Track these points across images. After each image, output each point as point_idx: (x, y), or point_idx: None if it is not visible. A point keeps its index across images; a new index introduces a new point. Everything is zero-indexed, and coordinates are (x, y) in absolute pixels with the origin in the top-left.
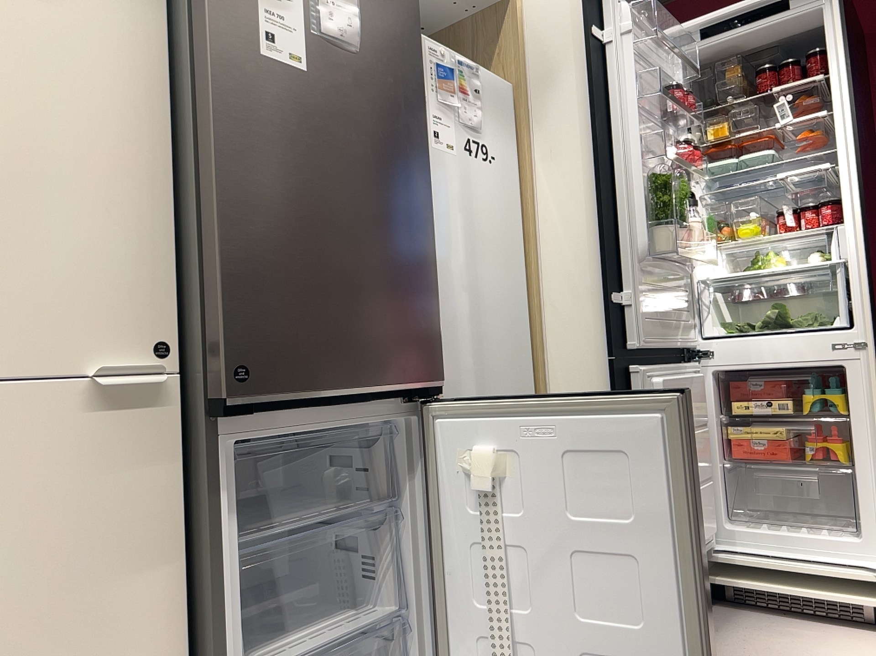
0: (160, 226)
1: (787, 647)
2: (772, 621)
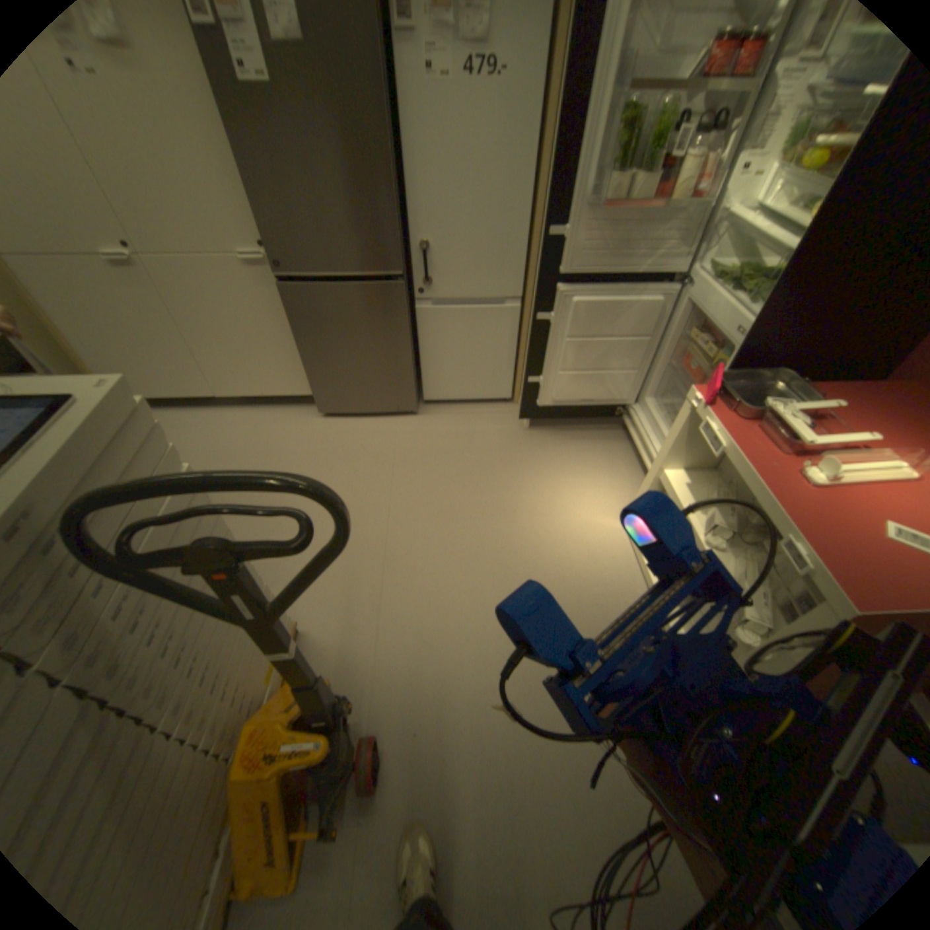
0: (244, 185)
1: (593, 467)
2: (622, 455)
